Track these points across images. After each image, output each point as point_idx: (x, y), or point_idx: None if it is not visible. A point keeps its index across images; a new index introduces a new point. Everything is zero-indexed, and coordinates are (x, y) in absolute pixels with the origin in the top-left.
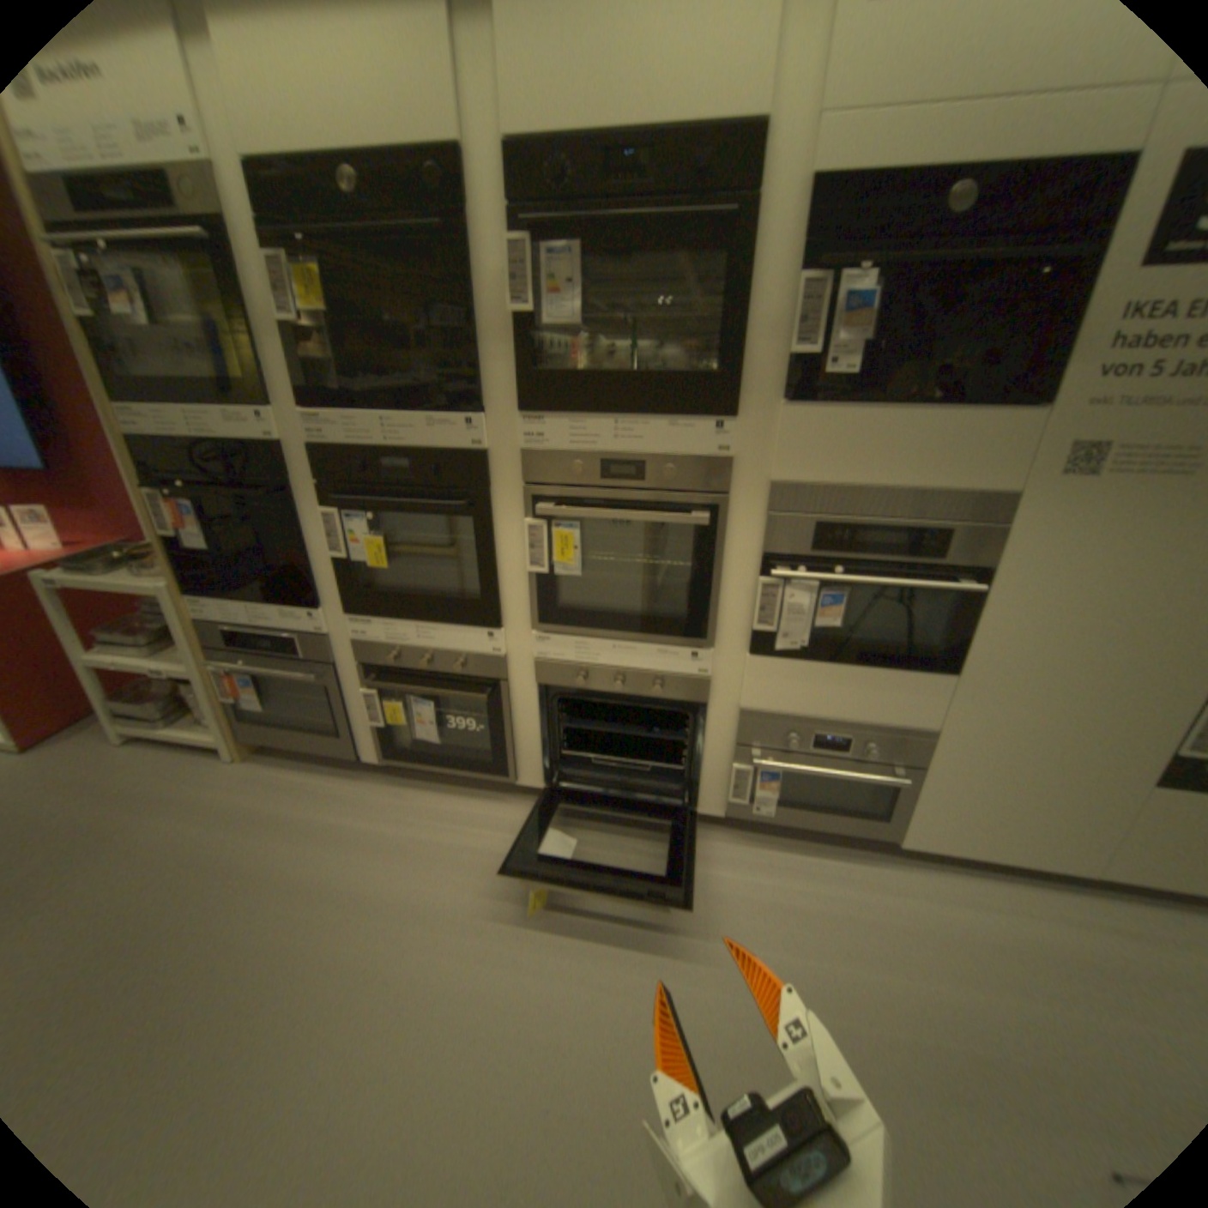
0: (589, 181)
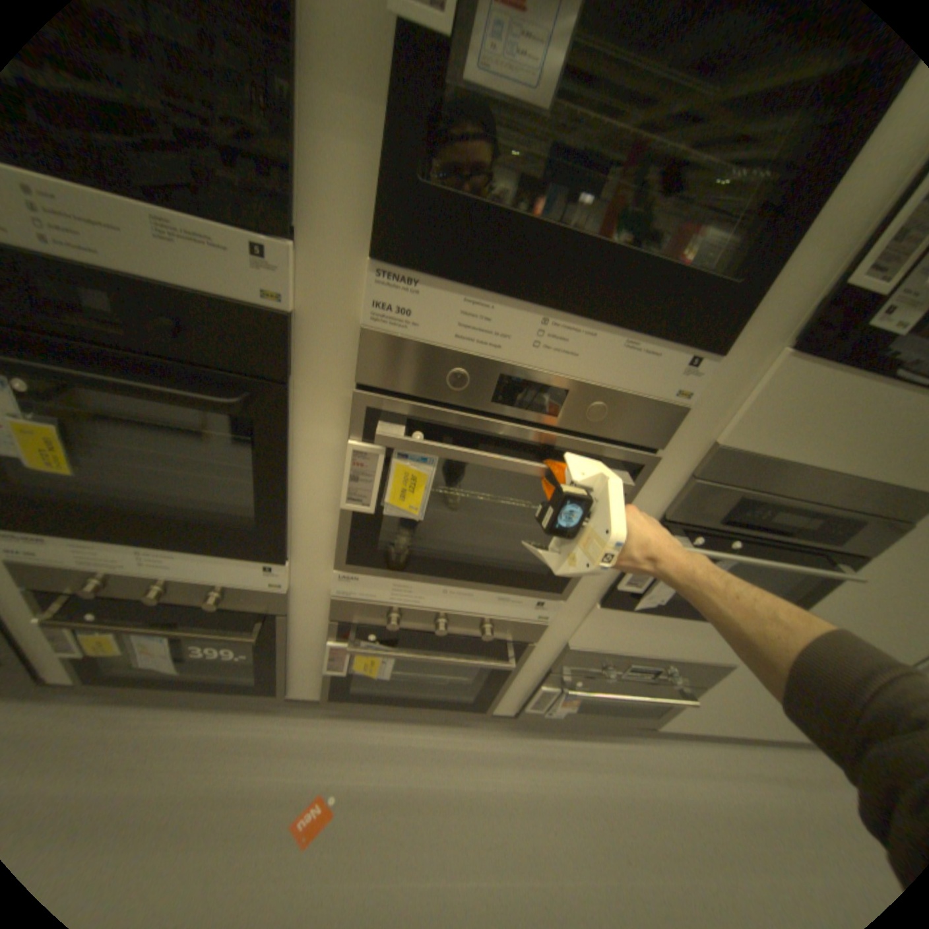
0: None
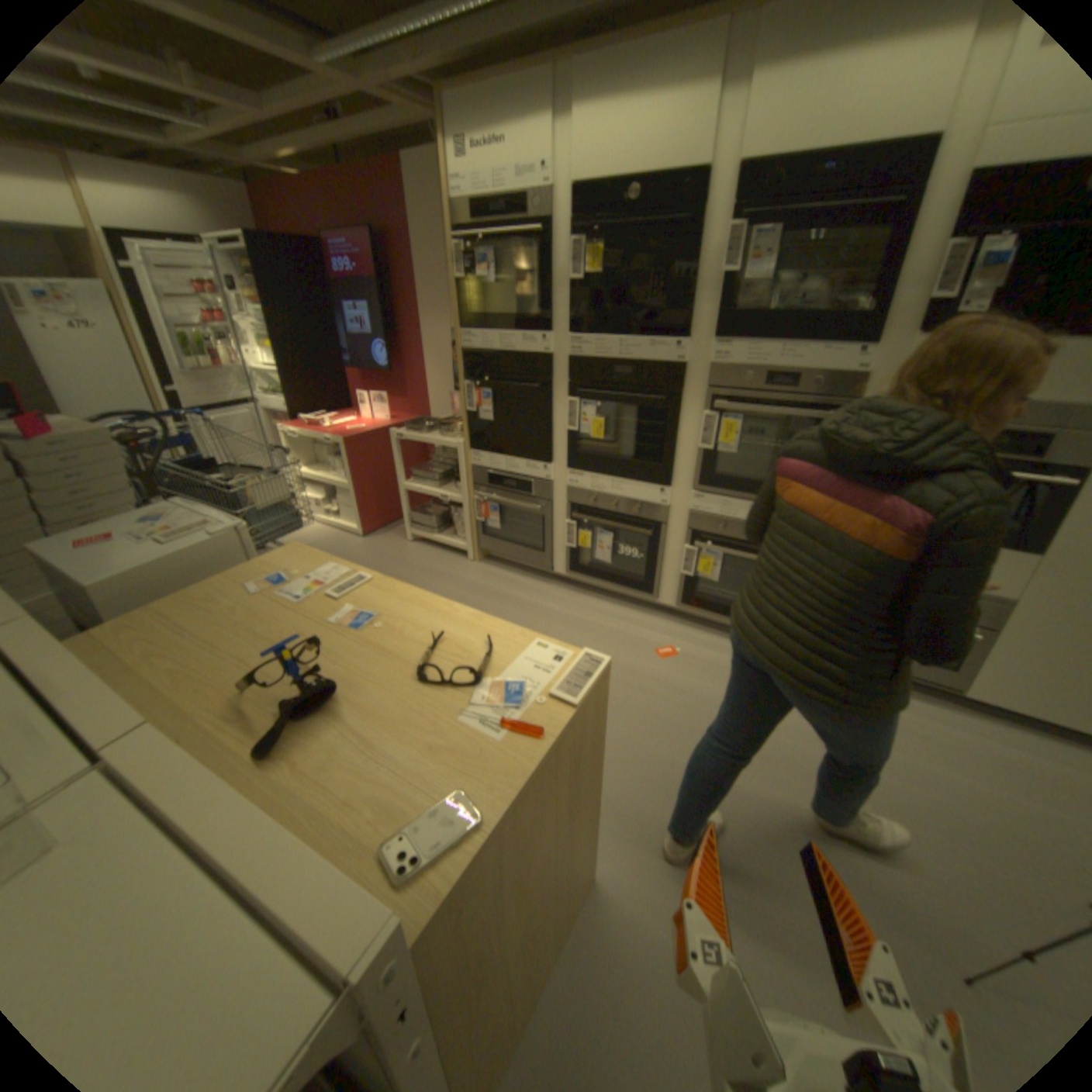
0: (794, 185)
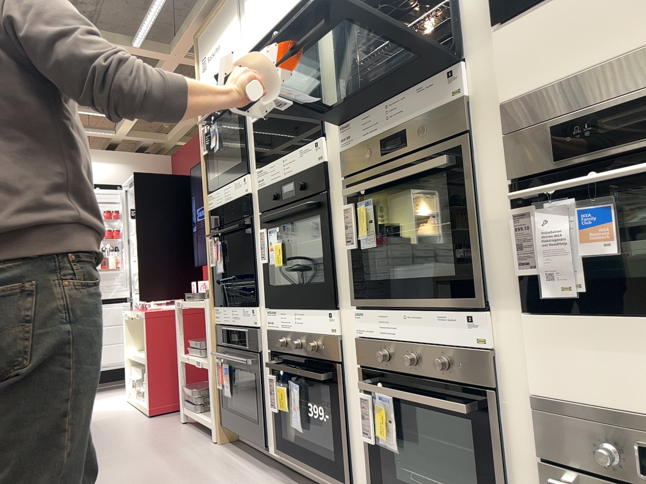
0: None
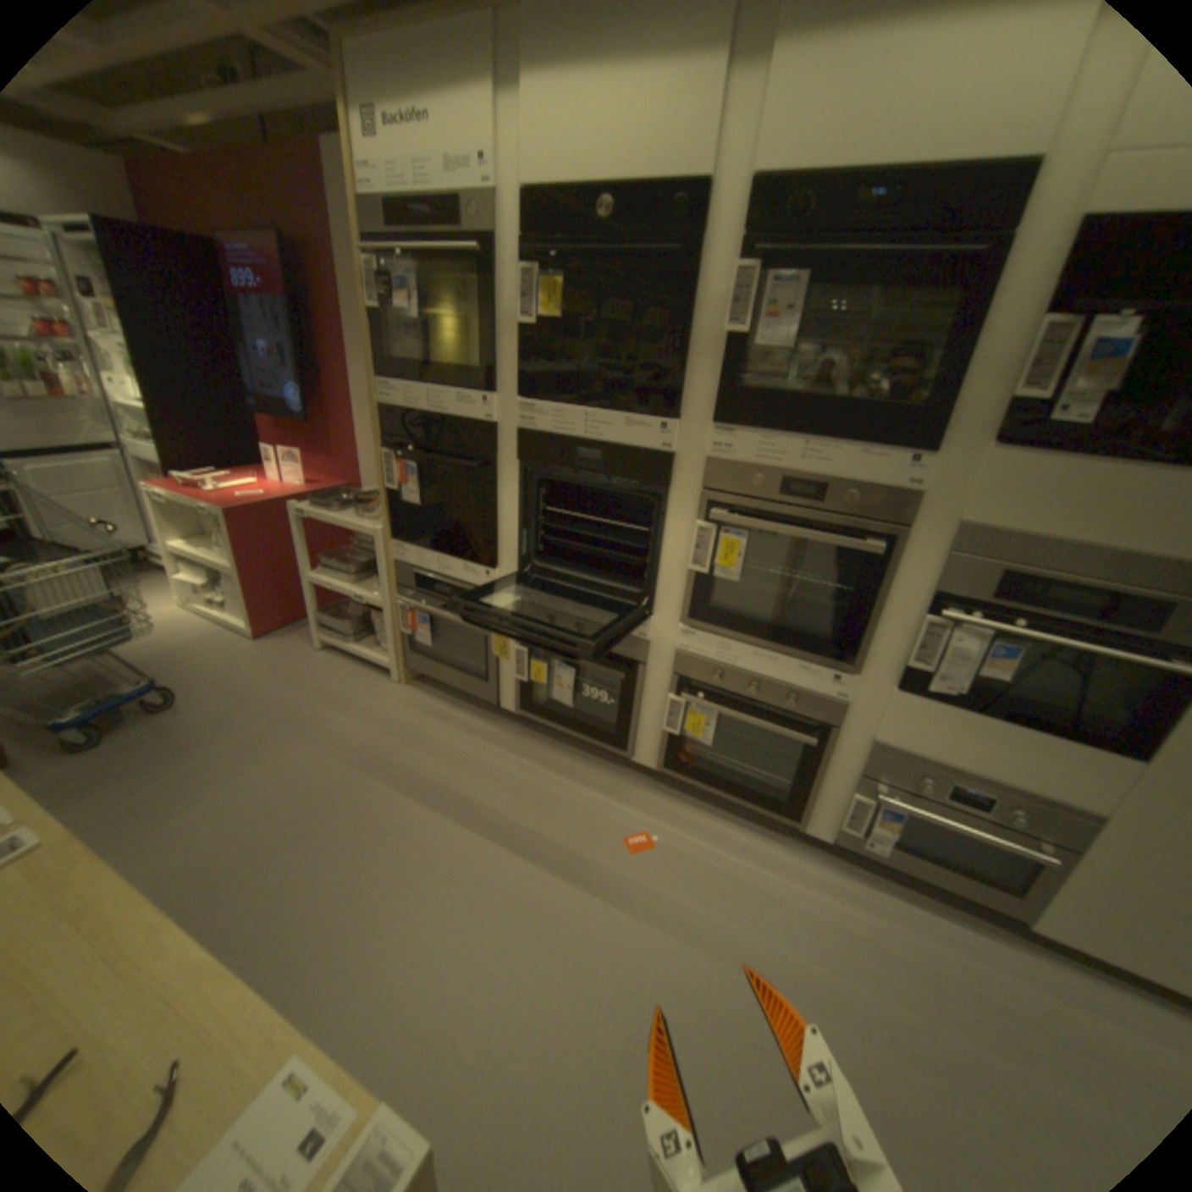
0: (829, 216)
